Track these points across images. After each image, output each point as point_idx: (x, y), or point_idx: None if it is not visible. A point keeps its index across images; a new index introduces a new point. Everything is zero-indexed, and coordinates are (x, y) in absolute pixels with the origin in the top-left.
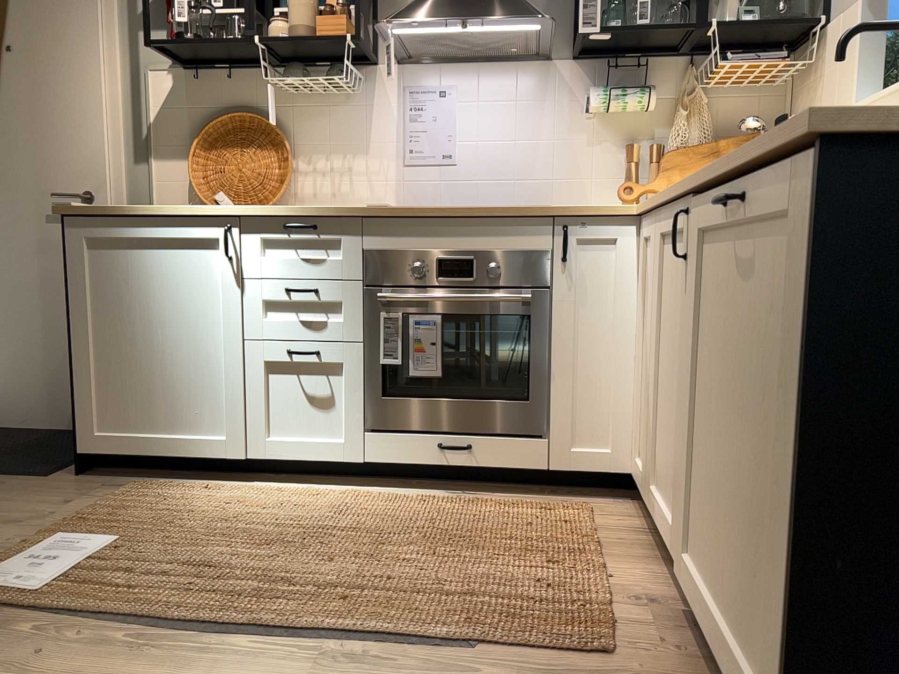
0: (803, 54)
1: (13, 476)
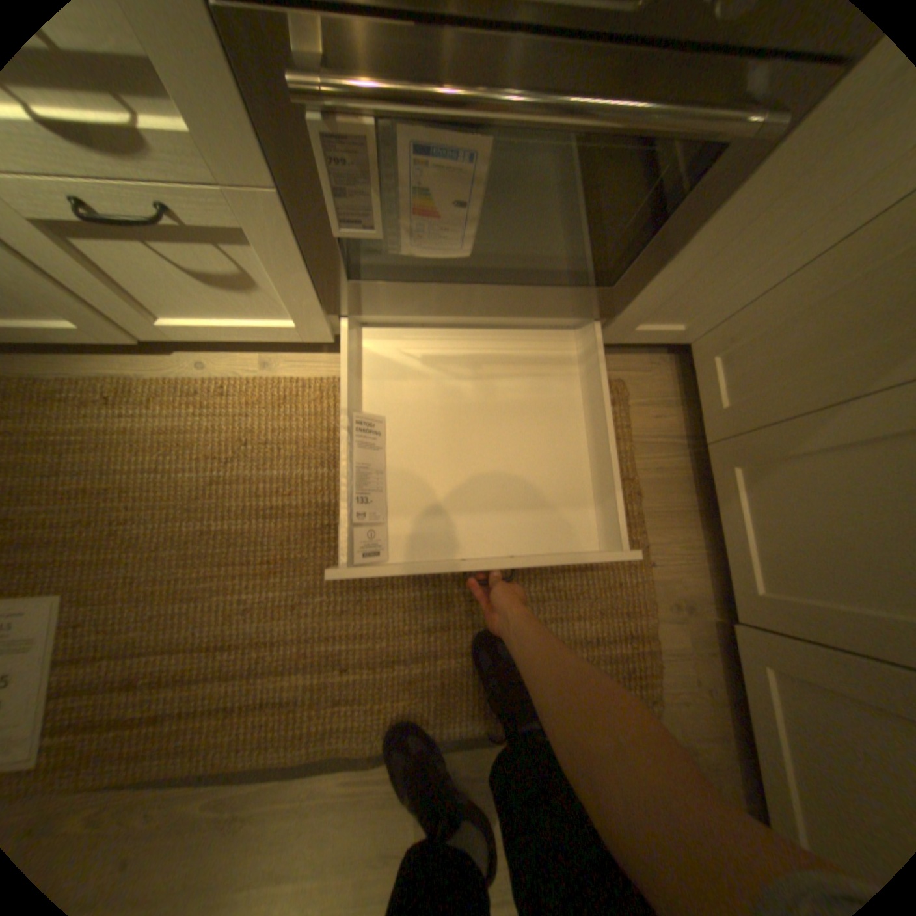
0: None
1: None
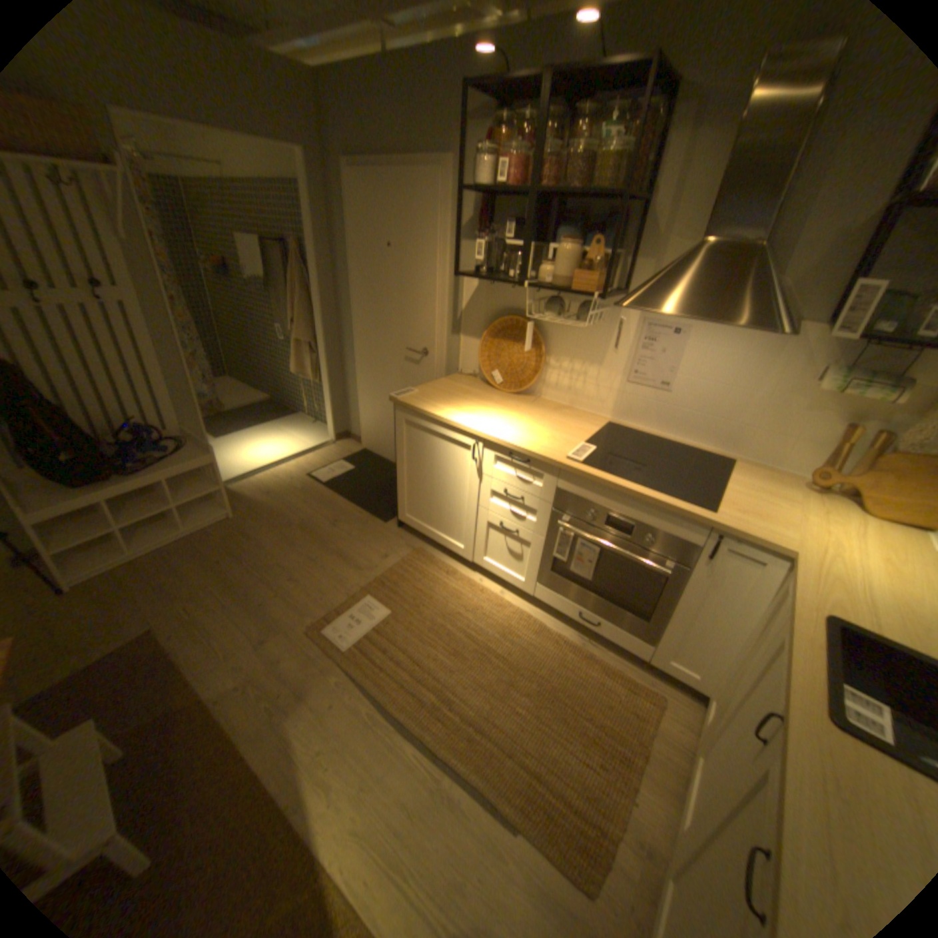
0: None
1: (373, 515)
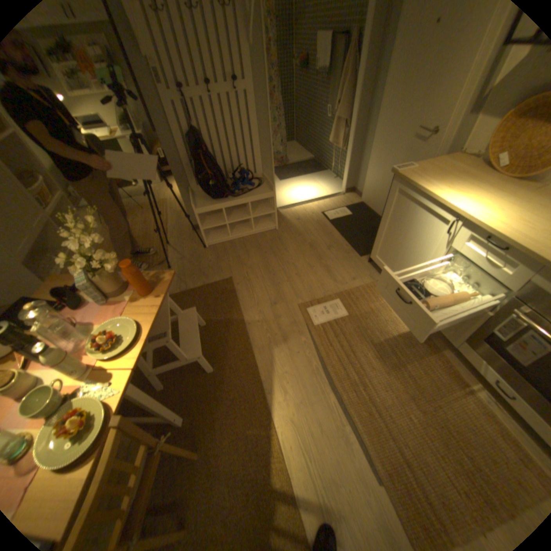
0: None
1: (355, 249)
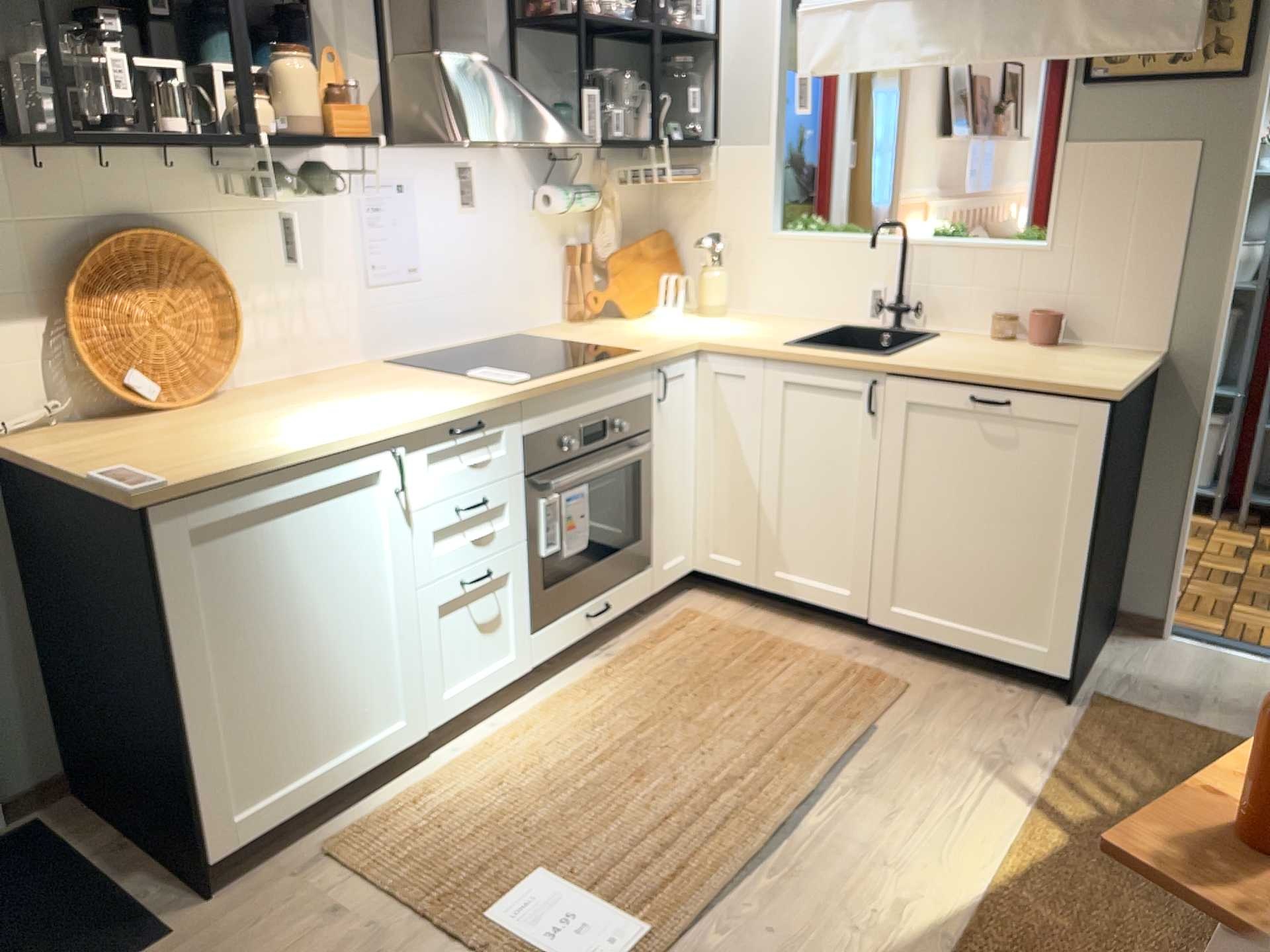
0: (684, 157)
1: None
